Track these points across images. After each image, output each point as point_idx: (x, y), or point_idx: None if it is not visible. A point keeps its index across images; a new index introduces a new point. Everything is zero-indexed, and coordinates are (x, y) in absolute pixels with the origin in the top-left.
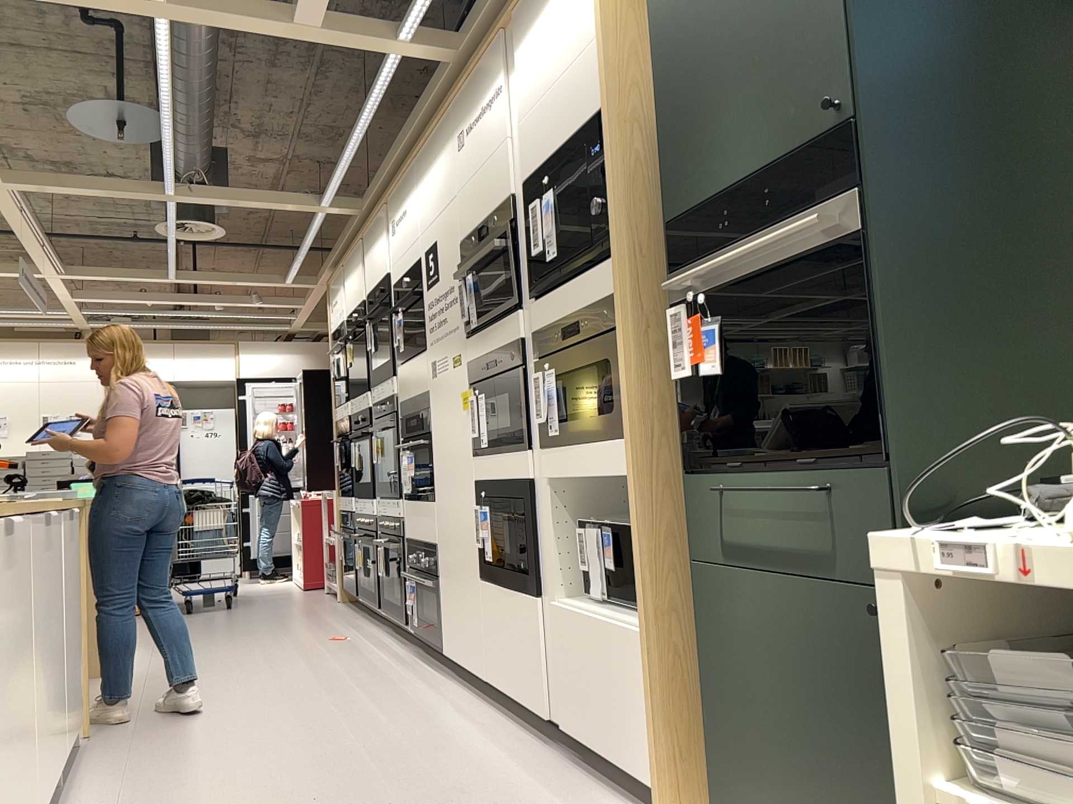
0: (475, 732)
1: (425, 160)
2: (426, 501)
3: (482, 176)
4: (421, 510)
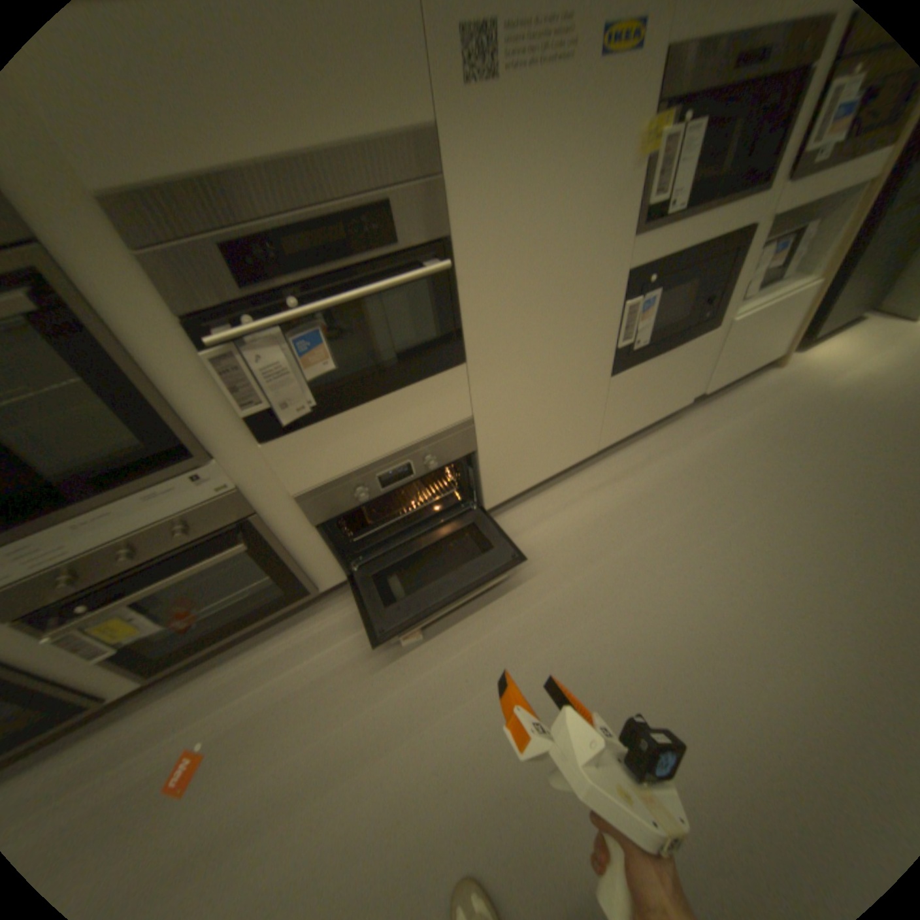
0: (662, 462)
1: None
2: (419, 380)
3: None
4: (391, 407)
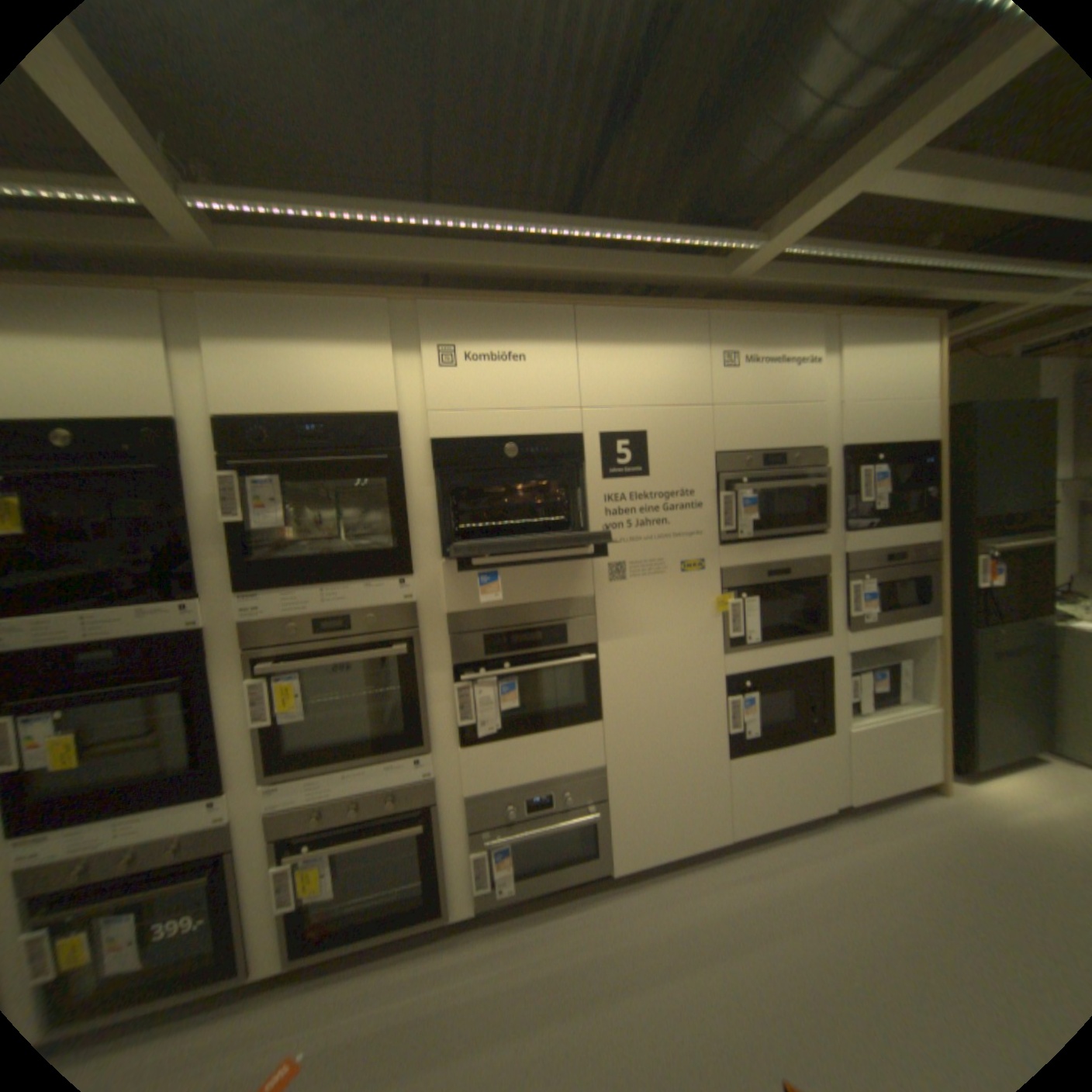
0: (807, 871)
1: (614, 328)
2: (568, 726)
3: (773, 412)
4: (546, 743)
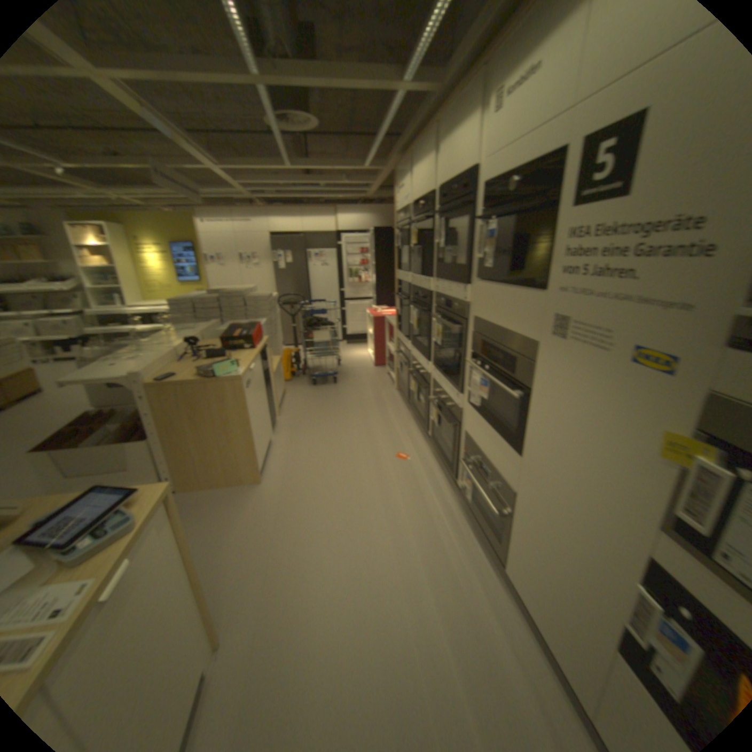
0: None
1: None
2: (504, 439)
3: None
4: (493, 437)
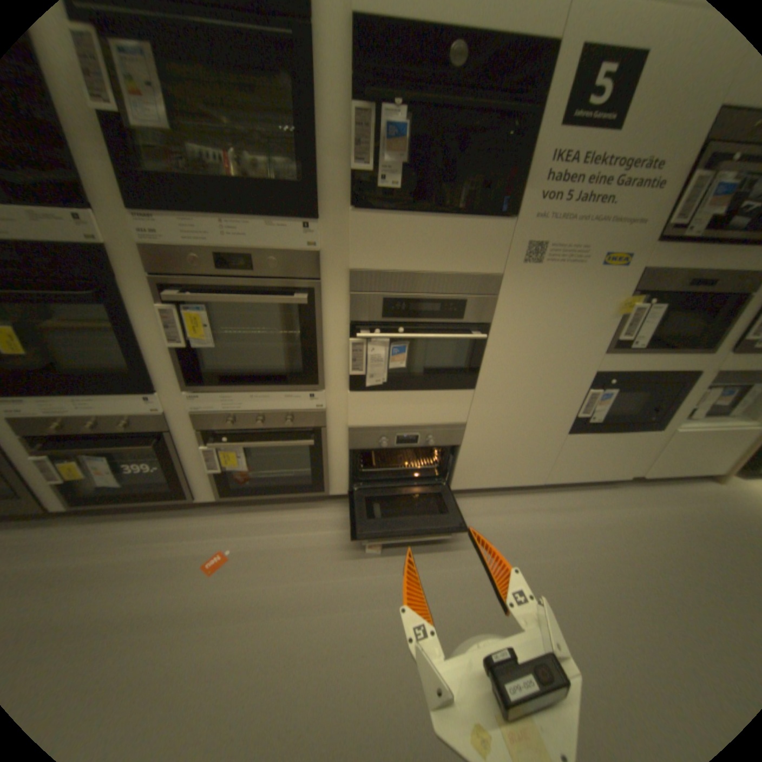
0: (594, 514)
1: None
2: (444, 389)
3: None
4: (422, 398)
